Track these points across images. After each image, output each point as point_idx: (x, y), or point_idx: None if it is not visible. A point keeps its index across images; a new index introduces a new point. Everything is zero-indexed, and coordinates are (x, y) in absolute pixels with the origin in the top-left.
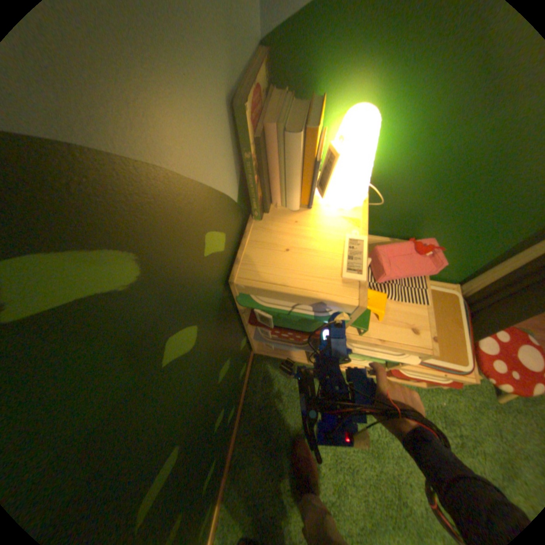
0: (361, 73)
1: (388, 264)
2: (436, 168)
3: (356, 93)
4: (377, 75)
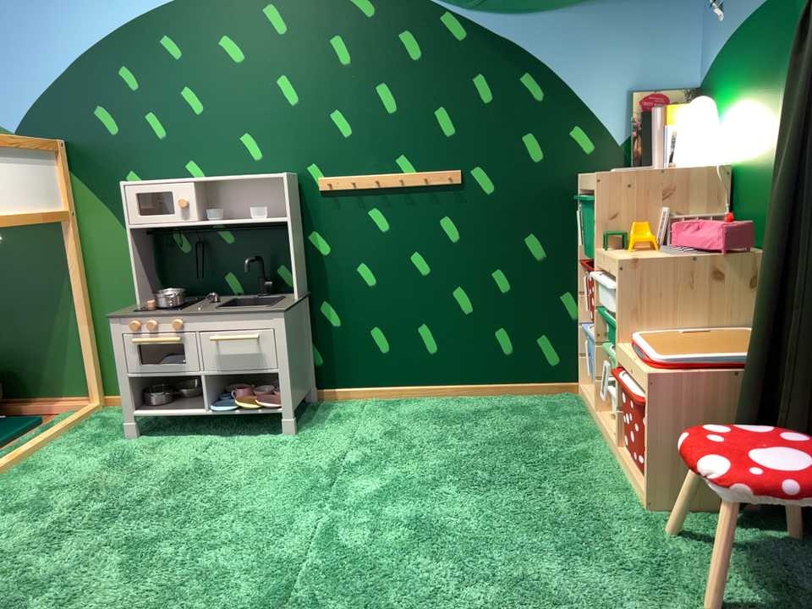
0: (723, 90)
1: (682, 223)
2: (761, 146)
3: (723, 102)
4: (728, 88)
